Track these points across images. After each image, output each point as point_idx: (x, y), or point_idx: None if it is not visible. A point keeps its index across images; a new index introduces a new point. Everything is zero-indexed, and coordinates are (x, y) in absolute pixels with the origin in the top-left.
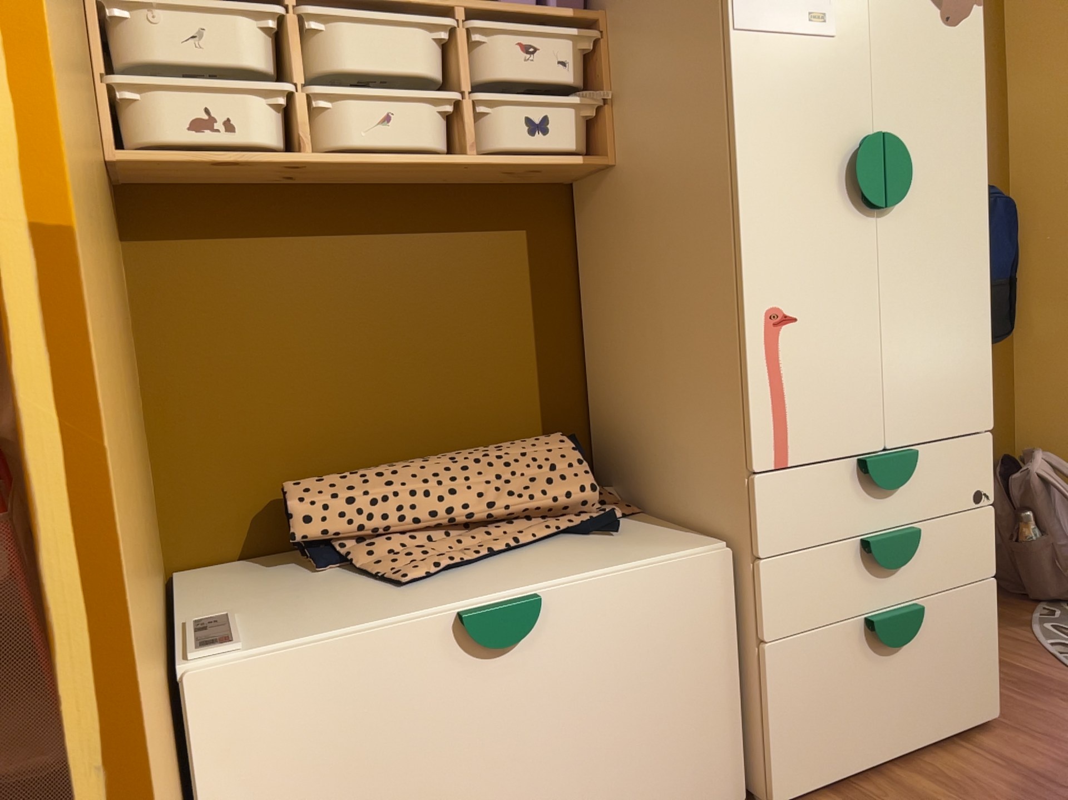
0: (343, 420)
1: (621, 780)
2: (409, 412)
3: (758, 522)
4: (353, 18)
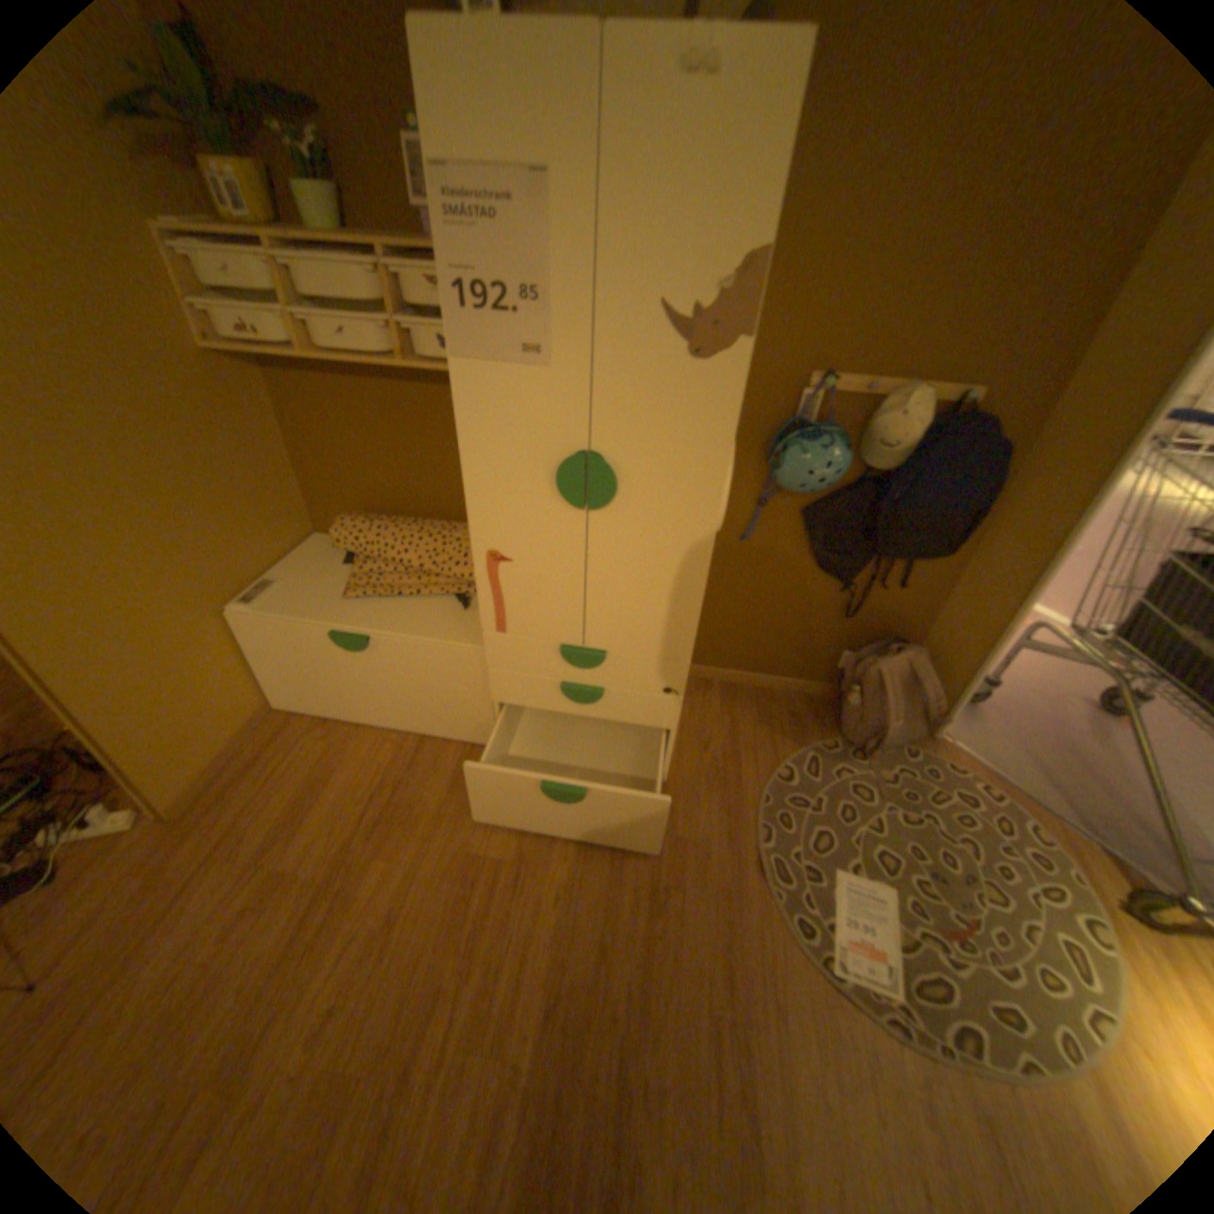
0: (385, 485)
1: (425, 714)
2: (420, 489)
3: (487, 650)
4: (302, 258)
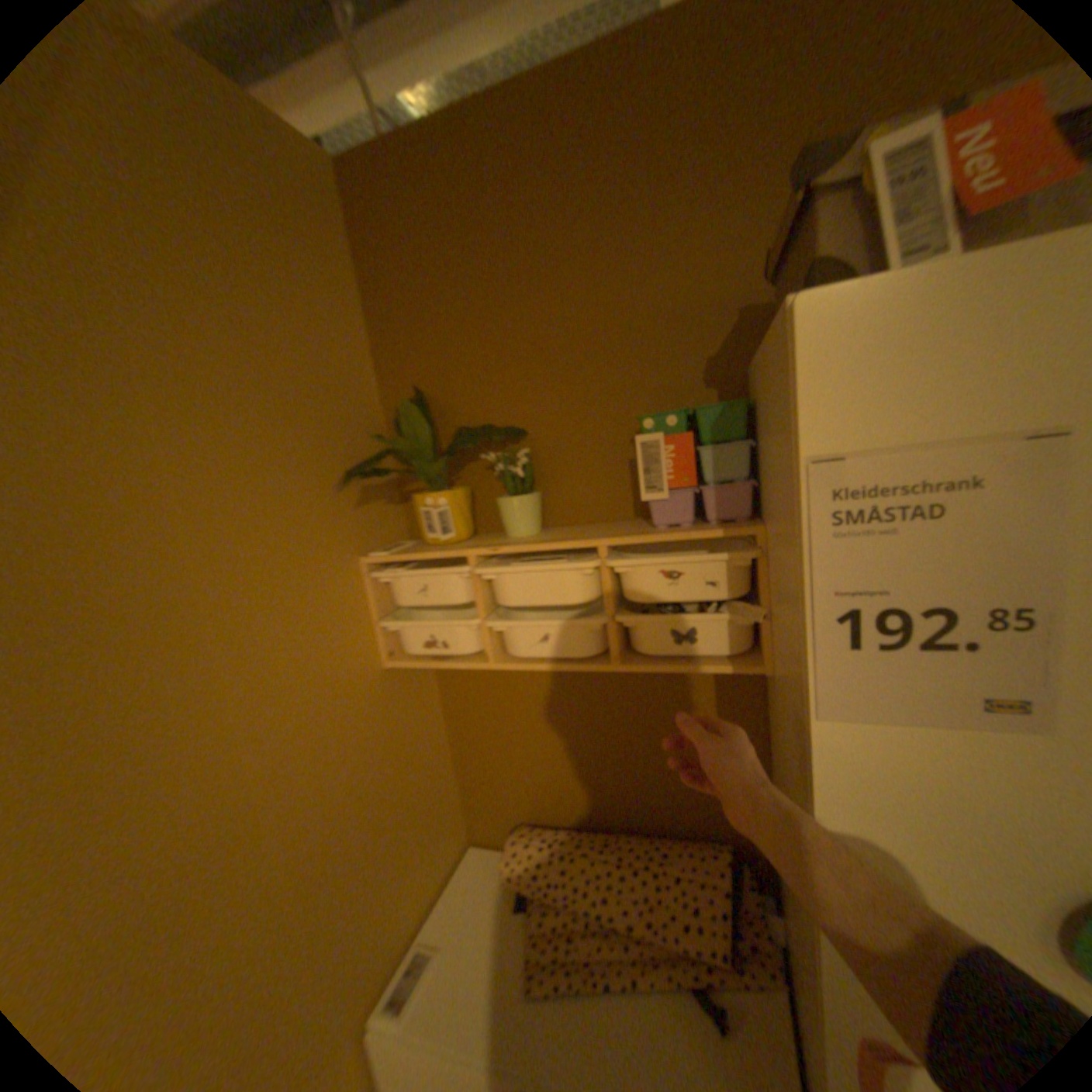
0: (562, 787)
1: None
2: (608, 792)
3: None
4: (513, 569)
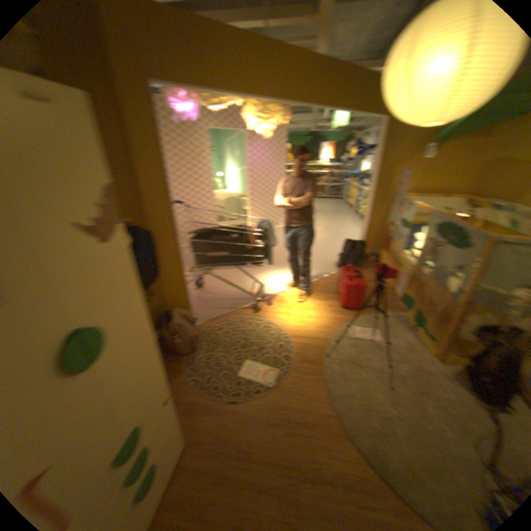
0: None
1: None
2: None
3: None
4: None
